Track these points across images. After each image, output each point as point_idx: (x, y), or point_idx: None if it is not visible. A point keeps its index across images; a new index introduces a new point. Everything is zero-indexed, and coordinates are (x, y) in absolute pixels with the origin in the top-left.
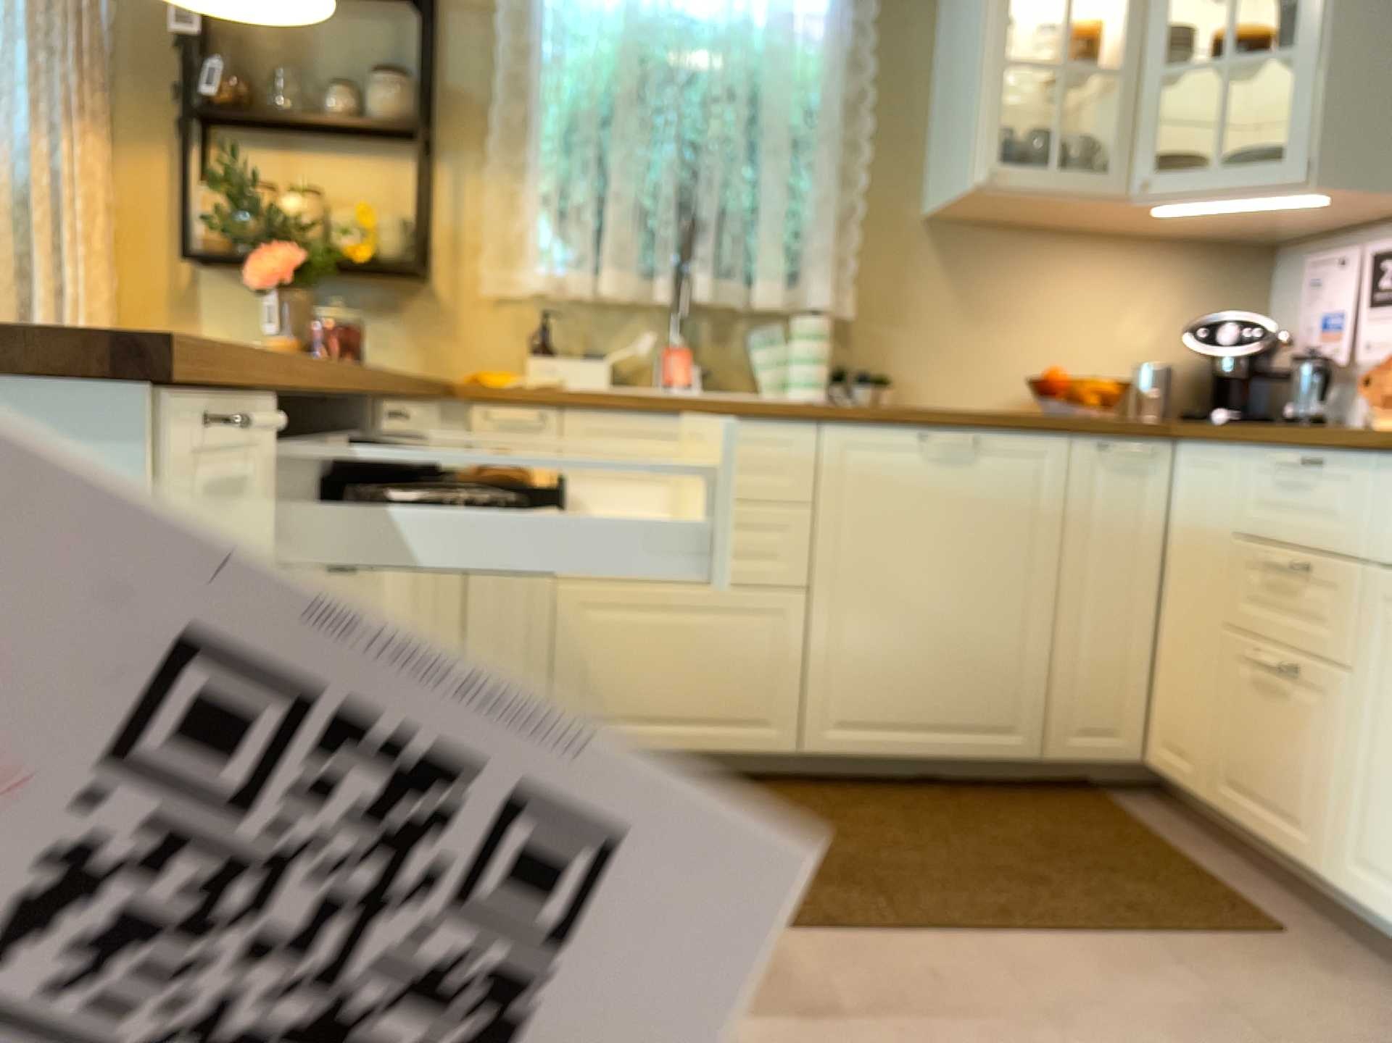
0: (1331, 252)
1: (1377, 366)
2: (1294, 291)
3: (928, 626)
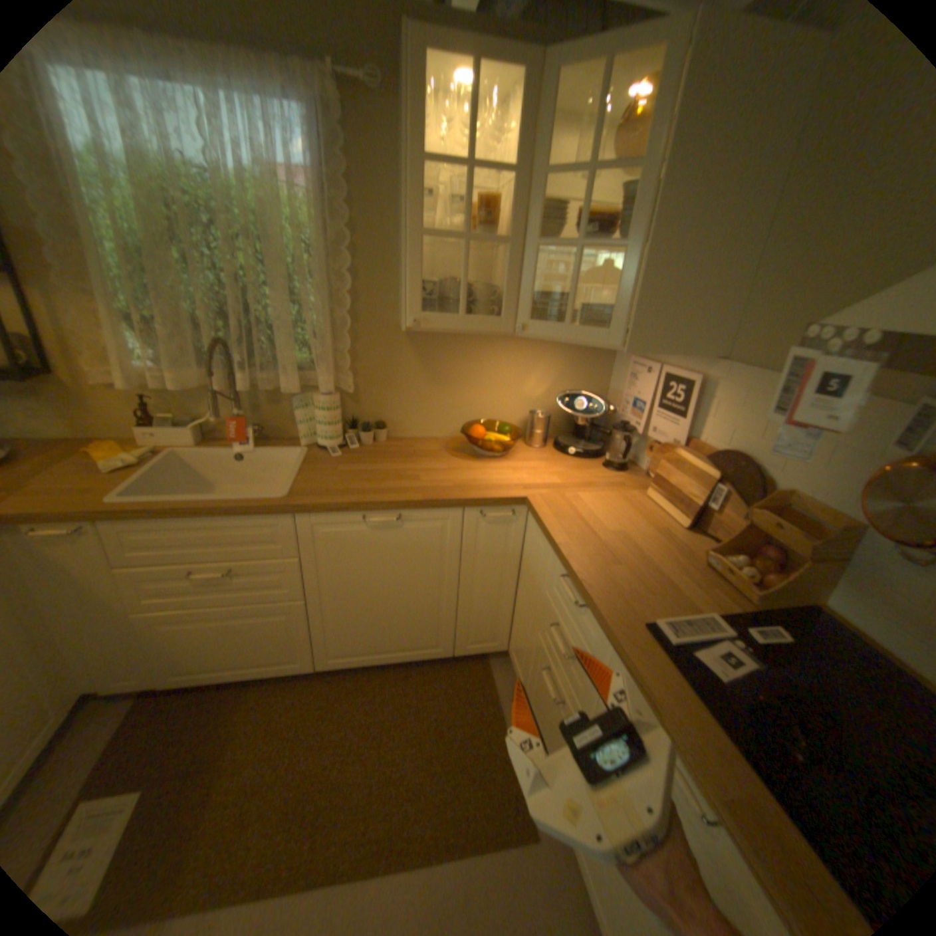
0: (641, 360)
1: (656, 437)
2: (623, 369)
3: (381, 609)
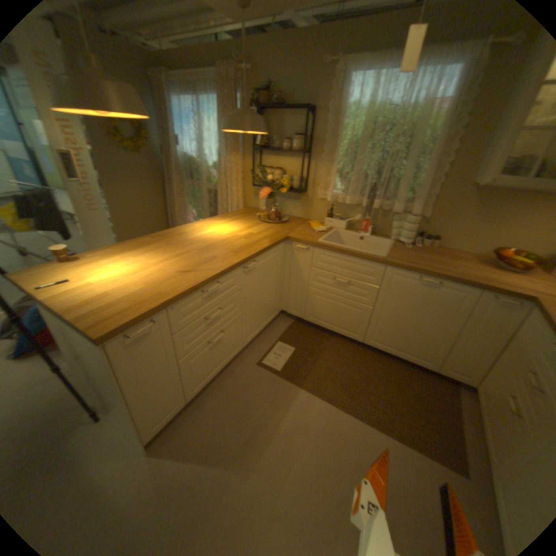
0: None
1: None
2: None
3: (409, 327)
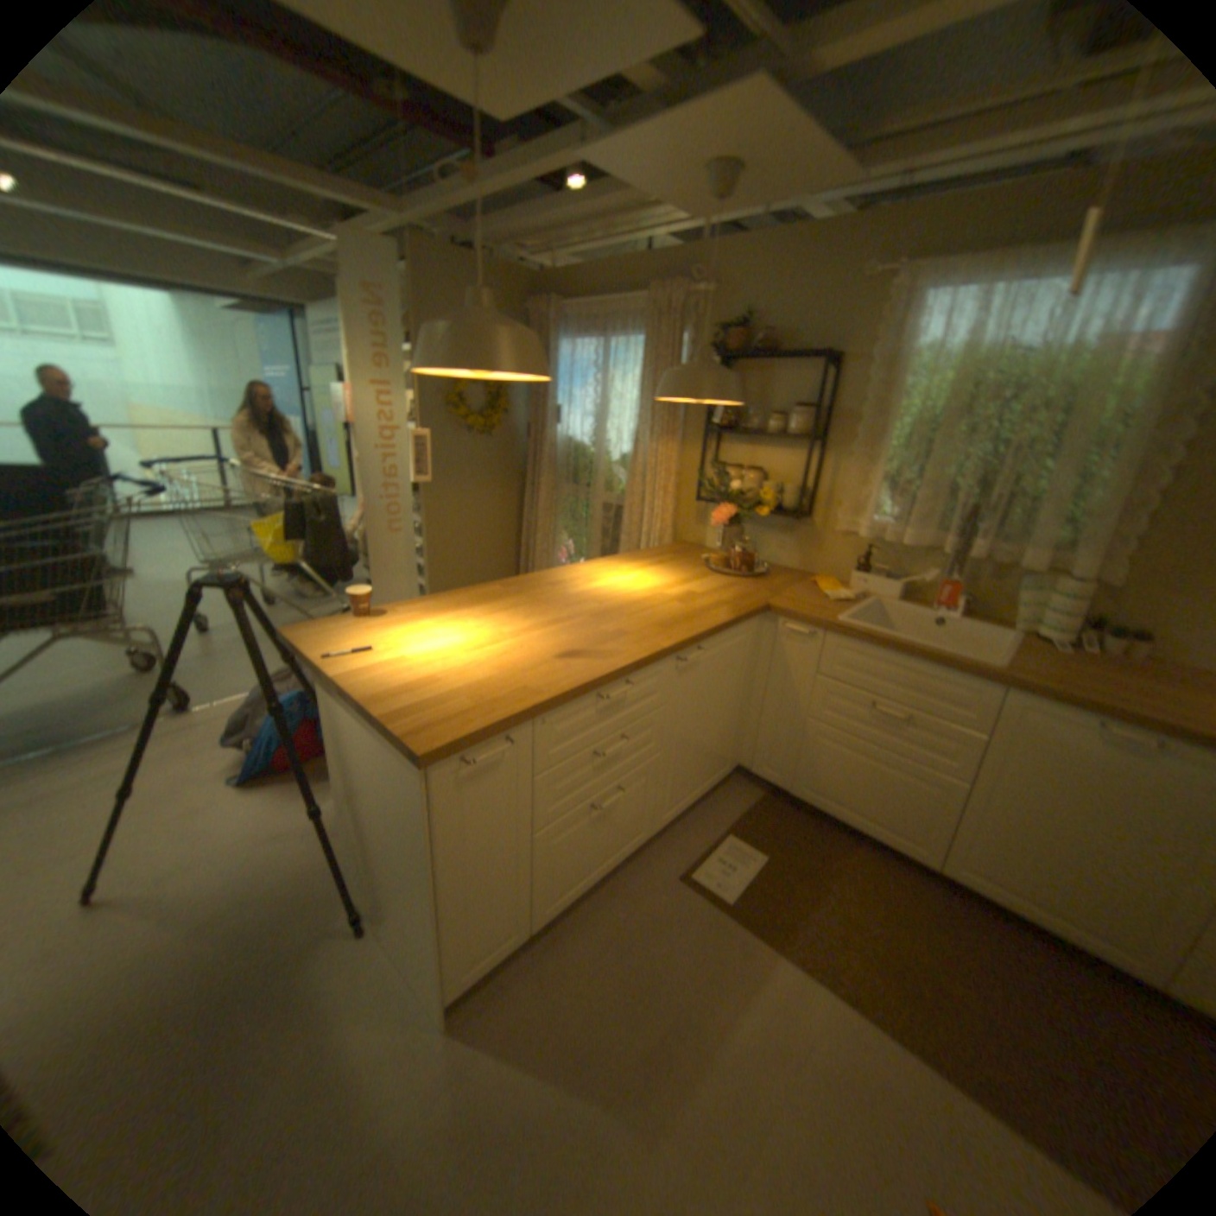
0: None
1: None
2: None
3: (1071, 851)
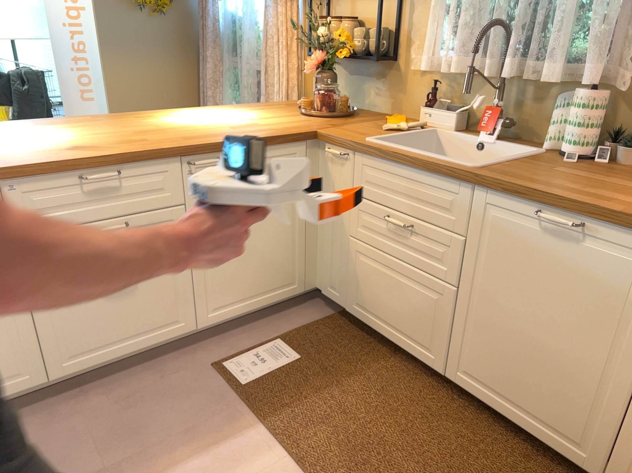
0: None
1: None
2: None
3: (526, 343)
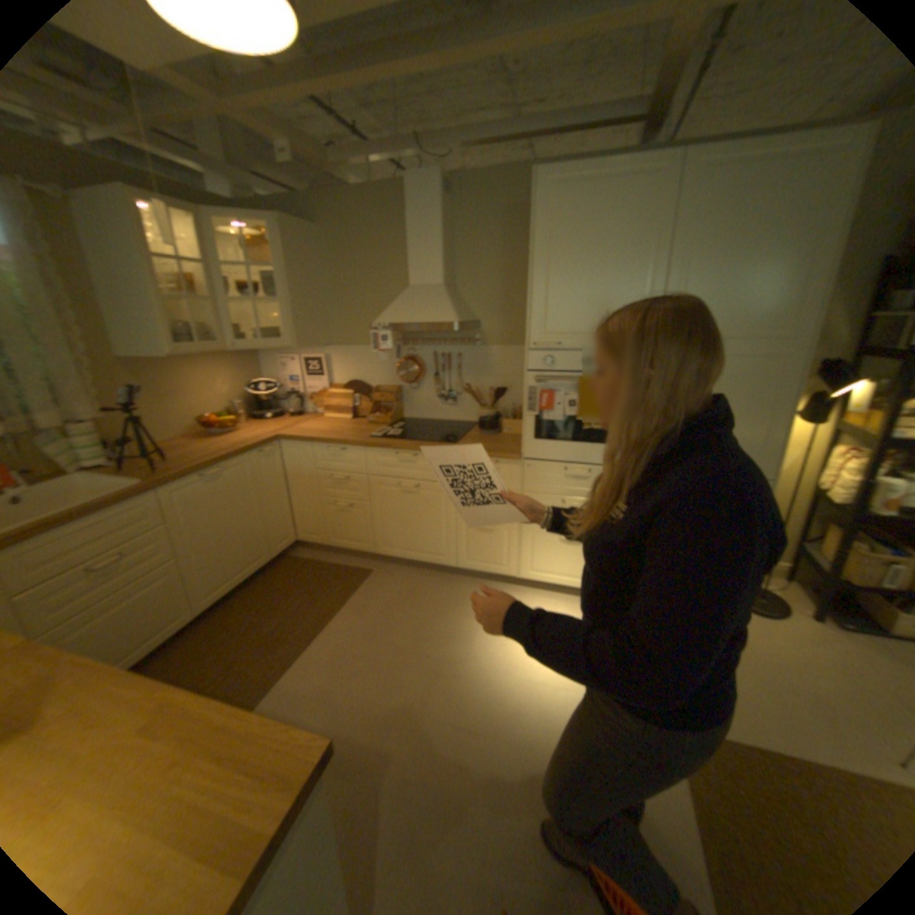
0: (286, 356)
1: (311, 393)
2: (270, 365)
3: (226, 542)
